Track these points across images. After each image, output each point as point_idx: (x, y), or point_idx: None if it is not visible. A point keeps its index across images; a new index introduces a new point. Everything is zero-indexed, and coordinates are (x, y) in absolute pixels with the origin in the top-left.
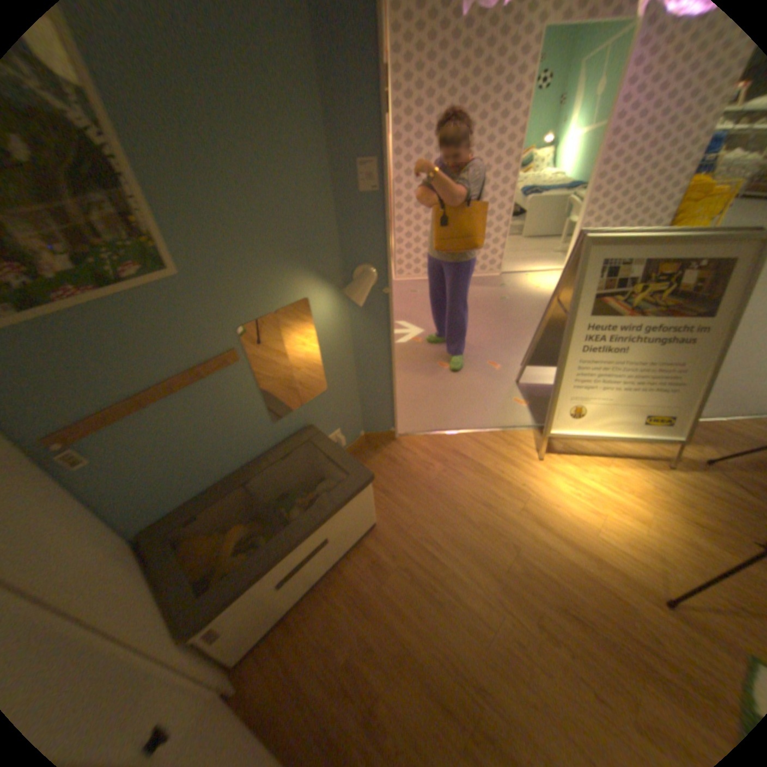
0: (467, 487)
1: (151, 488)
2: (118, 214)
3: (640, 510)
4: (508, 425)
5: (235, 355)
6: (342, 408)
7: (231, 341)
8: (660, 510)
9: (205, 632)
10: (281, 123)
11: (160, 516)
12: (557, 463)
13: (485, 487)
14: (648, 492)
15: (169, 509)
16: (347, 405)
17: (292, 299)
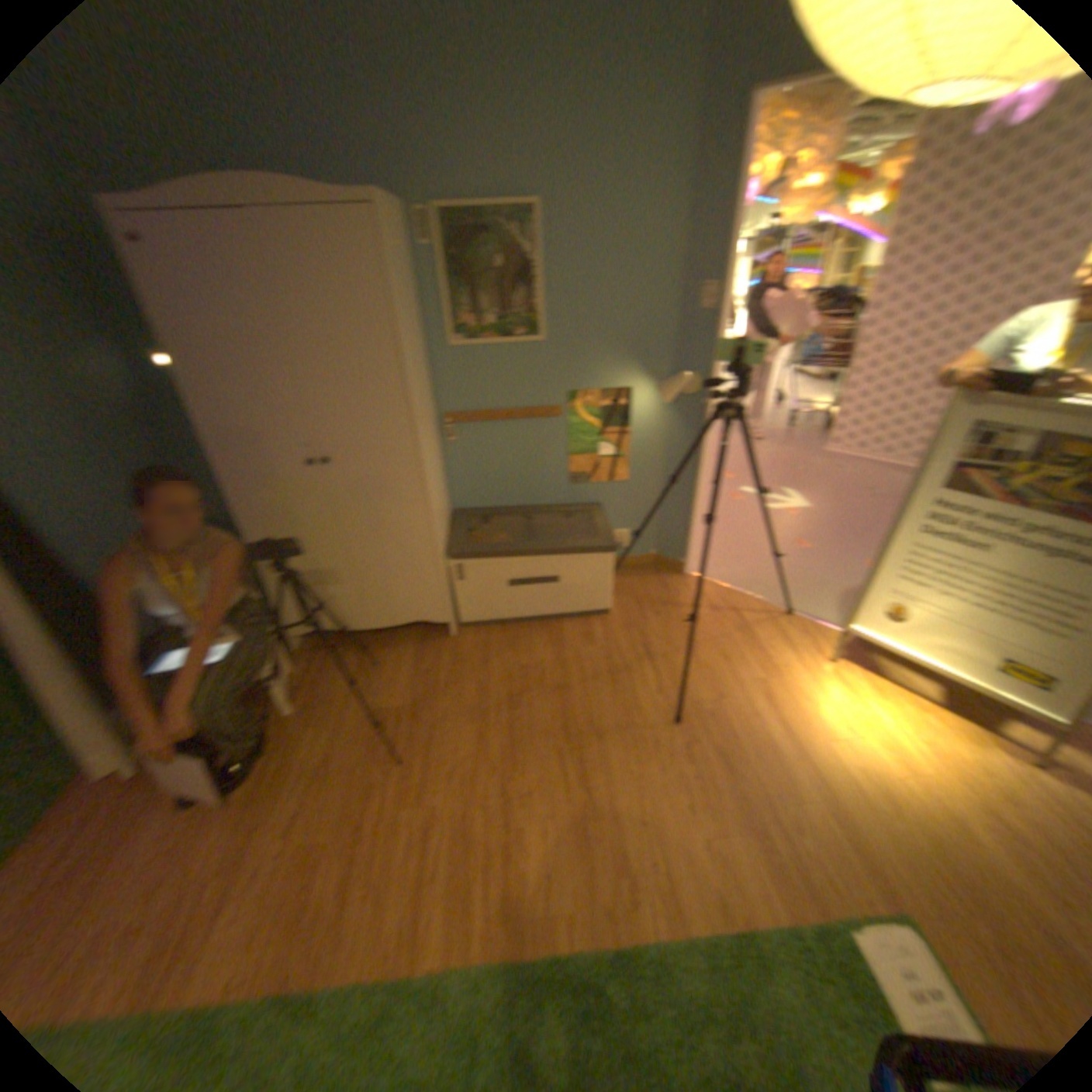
0: (717, 638)
1: (476, 482)
2: (526, 301)
3: (919, 762)
4: (823, 621)
5: (559, 412)
6: (636, 512)
7: (560, 401)
8: (952, 779)
9: (459, 564)
10: (646, 255)
11: (473, 507)
12: (850, 675)
13: (737, 647)
14: (956, 760)
15: (479, 507)
16: (642, 511)
17: (617, 386)
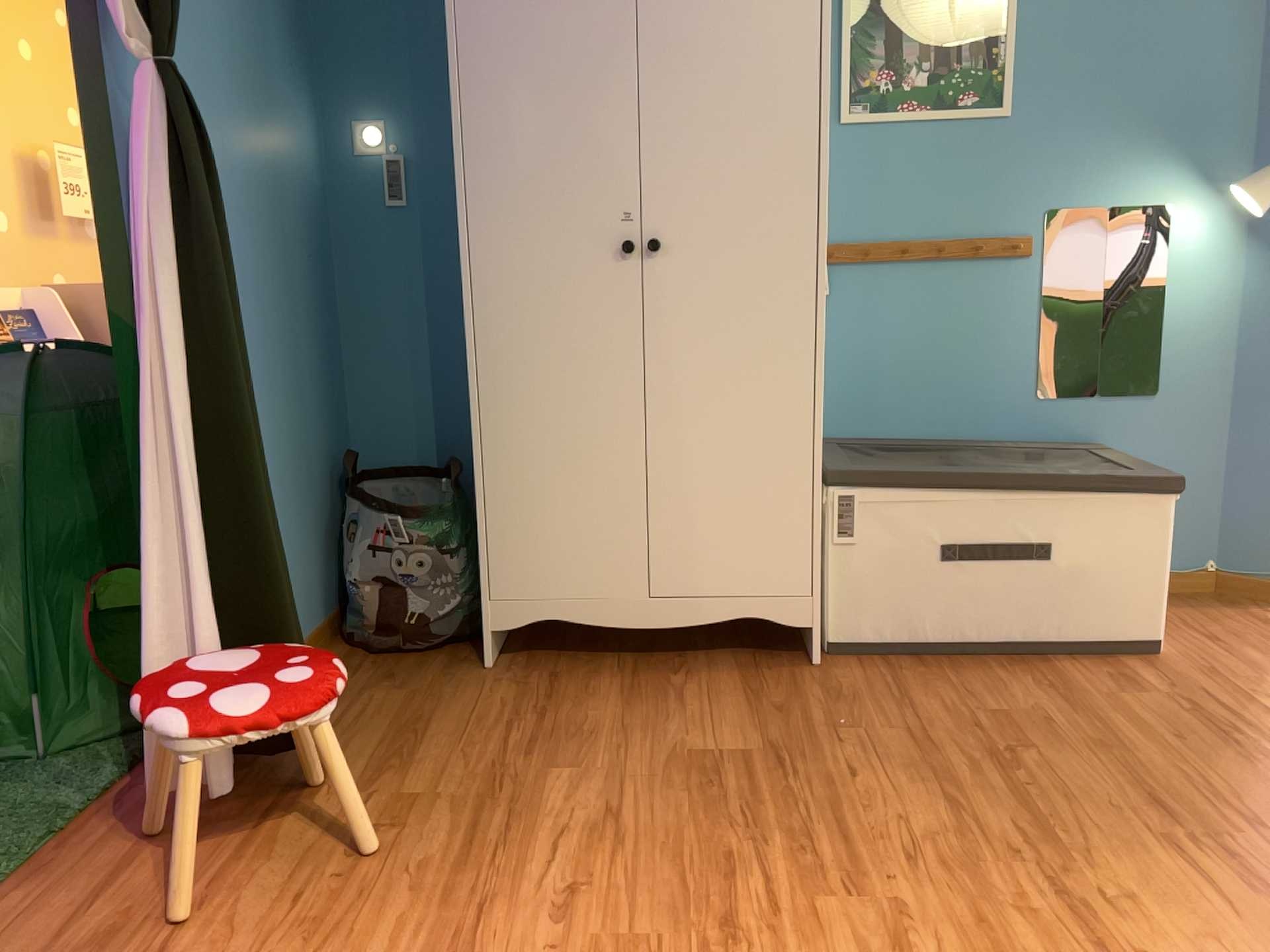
0: None
1: (851, 381)
2: (982, 46)
3: None
4: None
5: (1027, 245)
6: (1176, 465)
7: (1029, 226)
8: None
9: (847, 490)
10: None
11: (837, 435)
12: None
13: None
14: None
15: (850, 434)
16: (1189, 465)
17: (1141, 200)
